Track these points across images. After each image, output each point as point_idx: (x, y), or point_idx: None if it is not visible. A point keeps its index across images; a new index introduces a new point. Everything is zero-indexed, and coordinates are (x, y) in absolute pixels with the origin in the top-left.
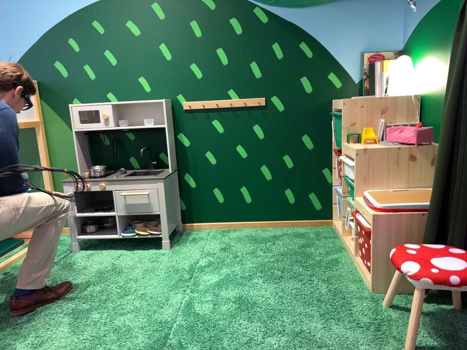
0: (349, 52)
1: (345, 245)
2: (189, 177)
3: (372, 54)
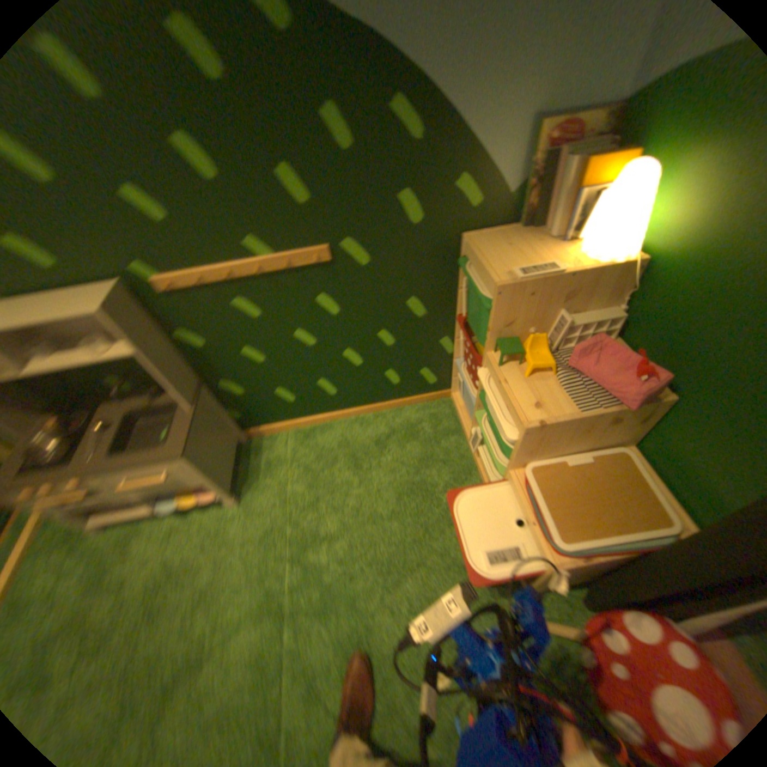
0: (514, 117)
1: (474, 457)
2: (232, 382)
3: (565, 121)
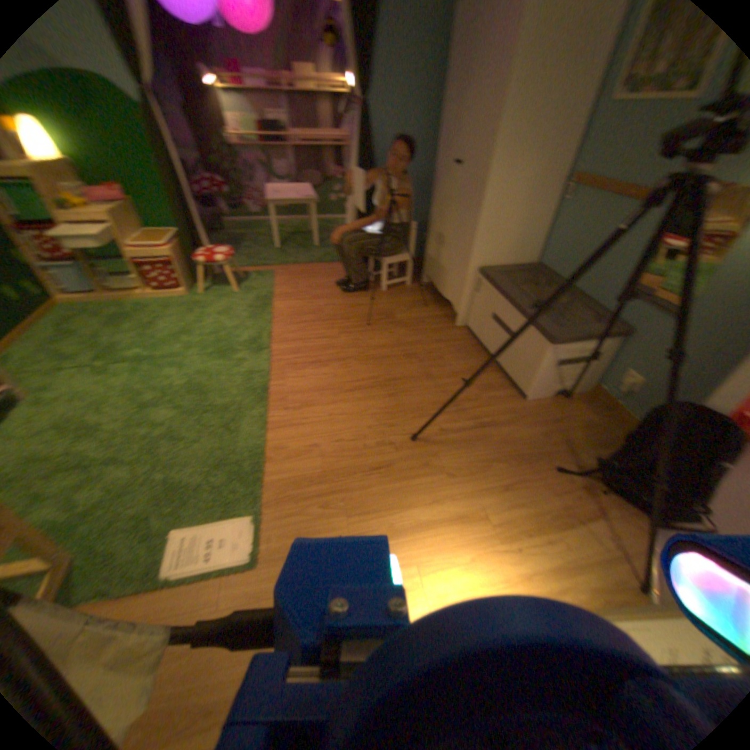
0: None
1: (103, 299)
2: None
3: None
